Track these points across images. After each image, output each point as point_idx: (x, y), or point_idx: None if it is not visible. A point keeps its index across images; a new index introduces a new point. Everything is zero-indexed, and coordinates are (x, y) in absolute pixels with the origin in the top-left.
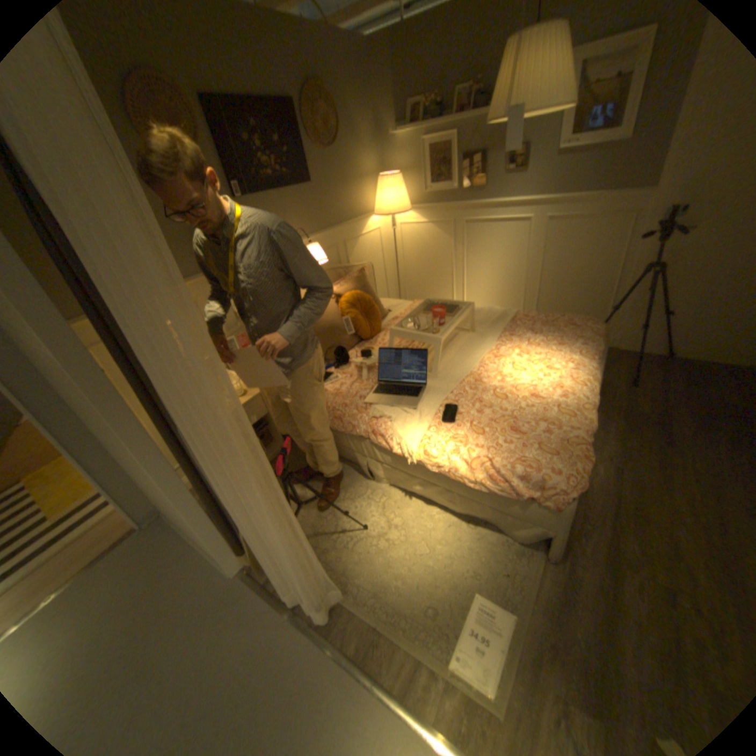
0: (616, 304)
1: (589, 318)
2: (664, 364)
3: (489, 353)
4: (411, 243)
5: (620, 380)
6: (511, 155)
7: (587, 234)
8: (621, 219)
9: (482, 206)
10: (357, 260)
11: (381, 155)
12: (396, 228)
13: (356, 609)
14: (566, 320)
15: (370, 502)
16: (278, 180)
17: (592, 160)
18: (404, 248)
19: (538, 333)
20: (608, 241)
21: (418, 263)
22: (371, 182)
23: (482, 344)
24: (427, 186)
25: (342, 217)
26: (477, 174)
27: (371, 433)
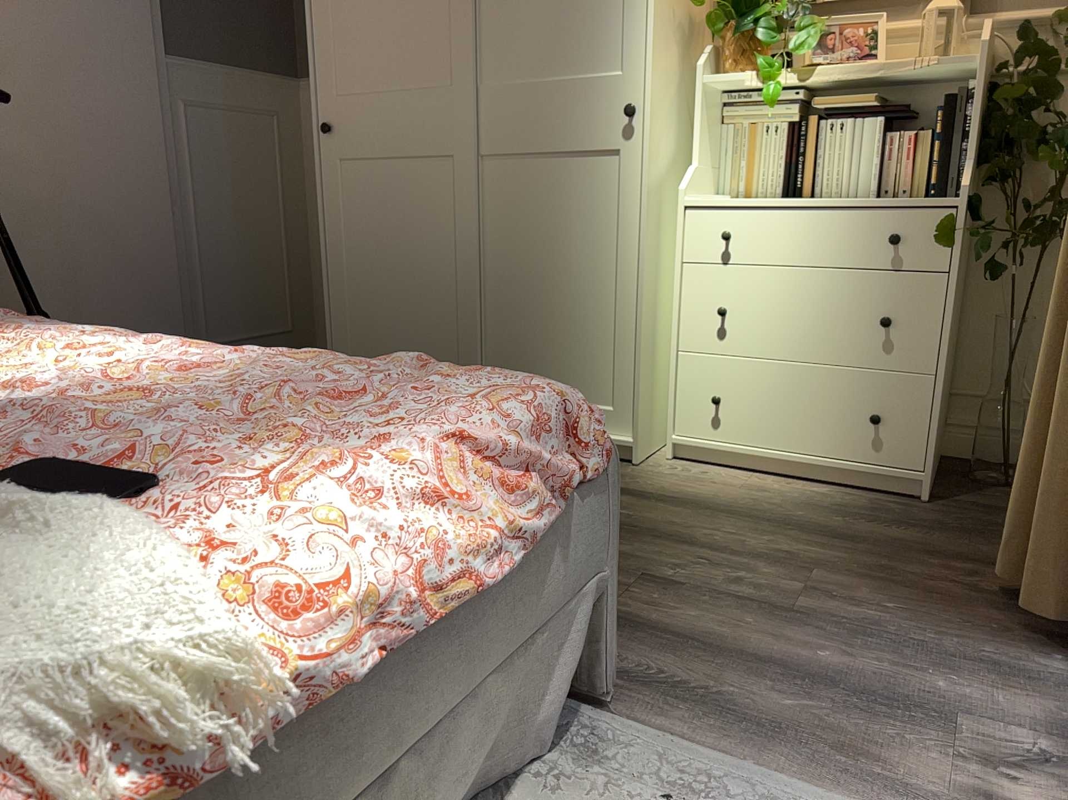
0: None
1: None
2: None
3: None
4: None
5: None
6: None
7: None
8: None
9: None
10: None
11: None
12: None
13: None
14: None
15: None
16: None
17: None
18: None
19: None
20: None
21: None
22: None
23: None
24: None
25: None
26: None
27: None
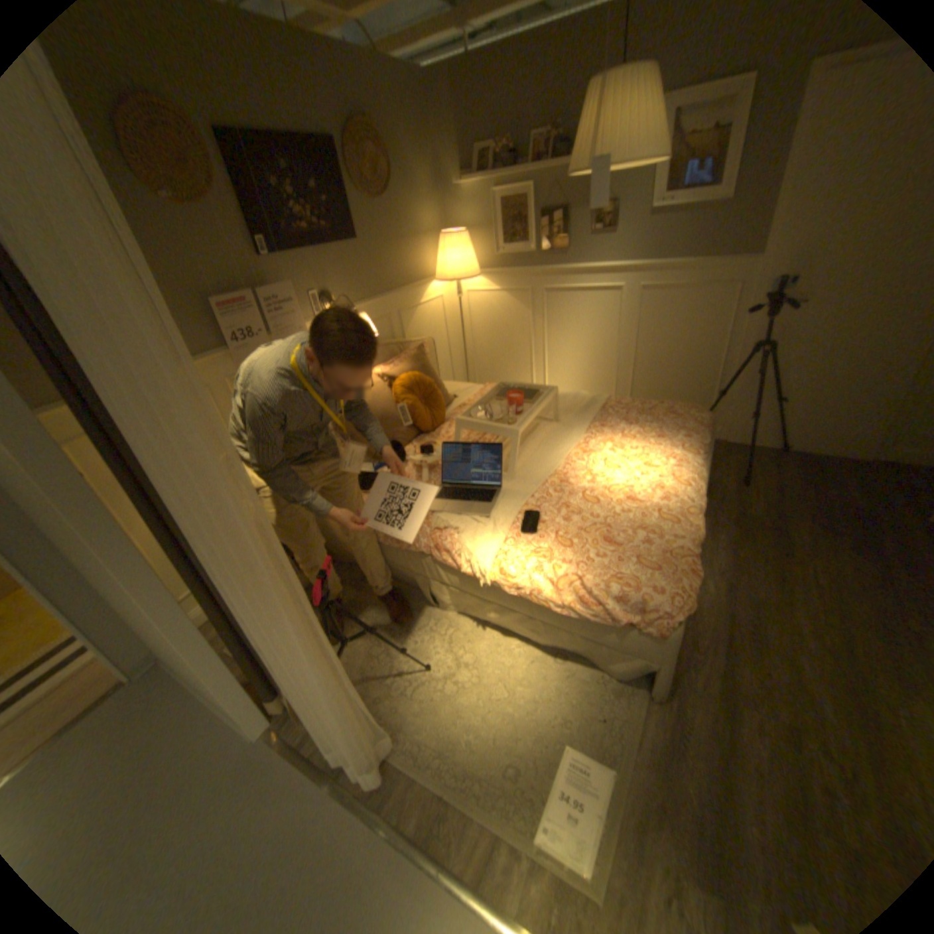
0: (722, 389)
1: (692, 405)
2: (779, 459)
3: (576, 447)
4: (481, 315)
5: (729, 478)
6: (598, 213)
7: (686, 307)
8: (725, 290)
9: (565, 273)
10: (415, 334)
11: (443, 209)
12: (462, 296)
13: (417, 773)
14: (666, 407)
15: (433, 635)
16: (316, 236)
17: (690, 221)
18: (472, 321)
19: (633, 424)
20: (710, 315)
21: (490, 338)
22: (431, 241)
23: (568, 437)
24: (499, 247)
25: (395, 282)
26: (558, 234)
27: (434, 548)
